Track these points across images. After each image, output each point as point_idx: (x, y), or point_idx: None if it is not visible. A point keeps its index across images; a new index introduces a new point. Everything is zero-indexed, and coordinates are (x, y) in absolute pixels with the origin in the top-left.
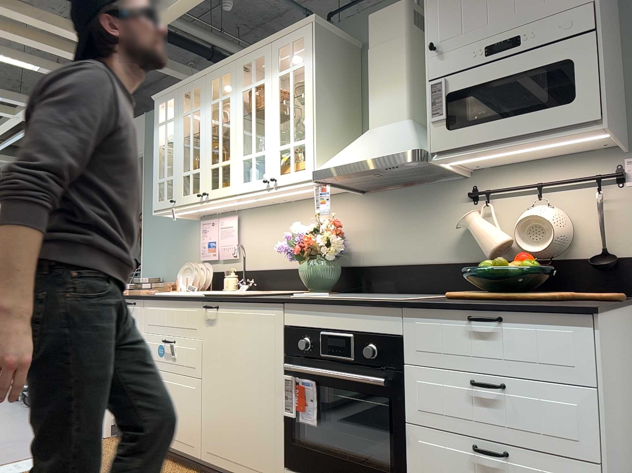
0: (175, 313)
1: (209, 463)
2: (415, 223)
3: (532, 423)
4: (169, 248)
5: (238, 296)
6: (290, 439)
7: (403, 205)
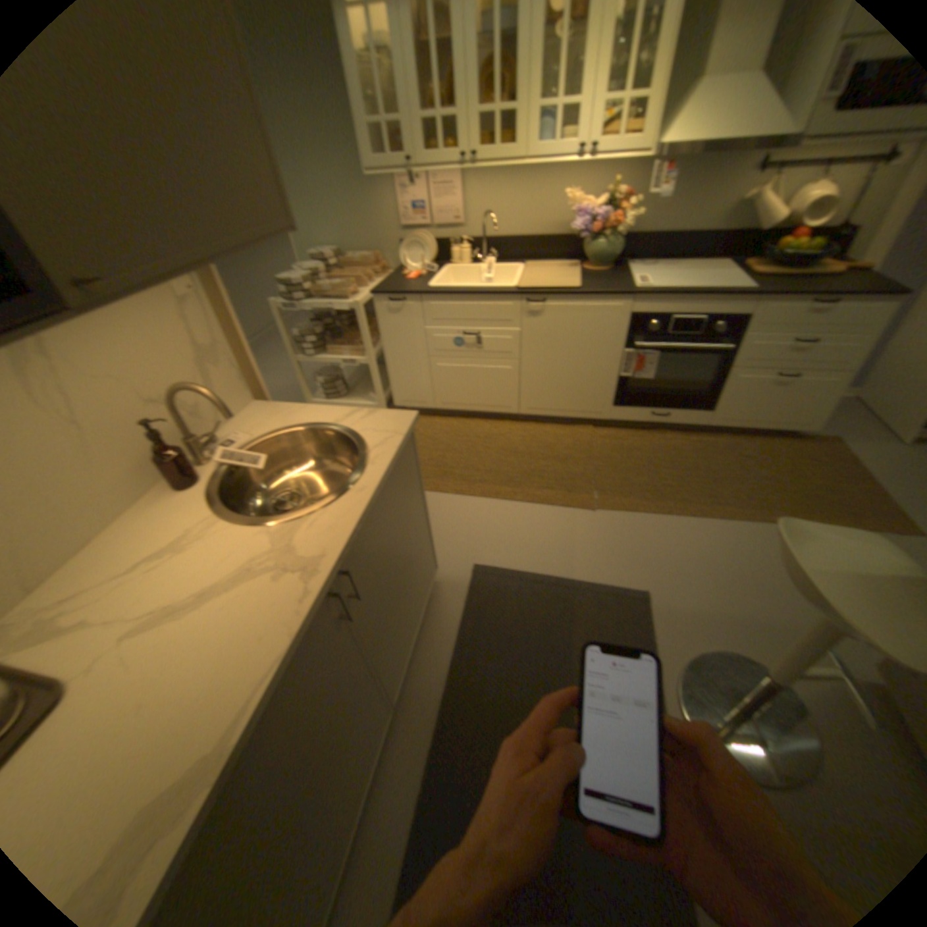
0: (478, 307)
1: (528, 415)
2: (696, 191)
3: (826, 357)
4: (335, 208)
5: (560, 286)
6: (621, 389)
7: (687, 170)
